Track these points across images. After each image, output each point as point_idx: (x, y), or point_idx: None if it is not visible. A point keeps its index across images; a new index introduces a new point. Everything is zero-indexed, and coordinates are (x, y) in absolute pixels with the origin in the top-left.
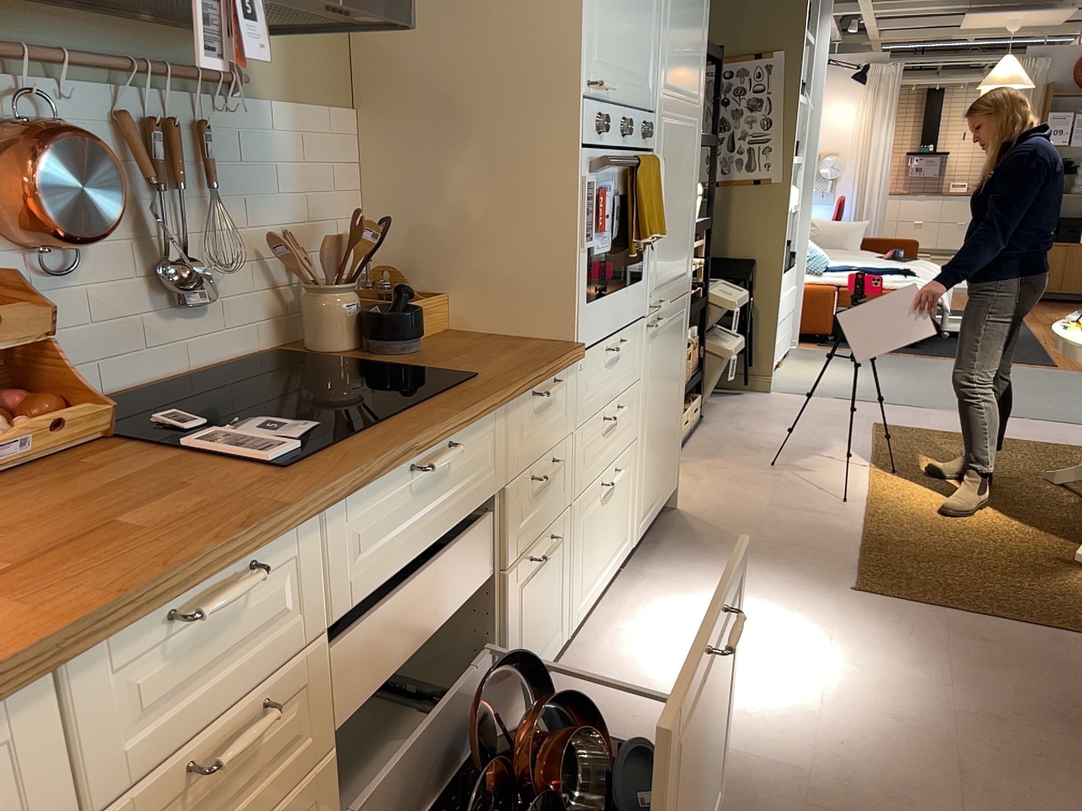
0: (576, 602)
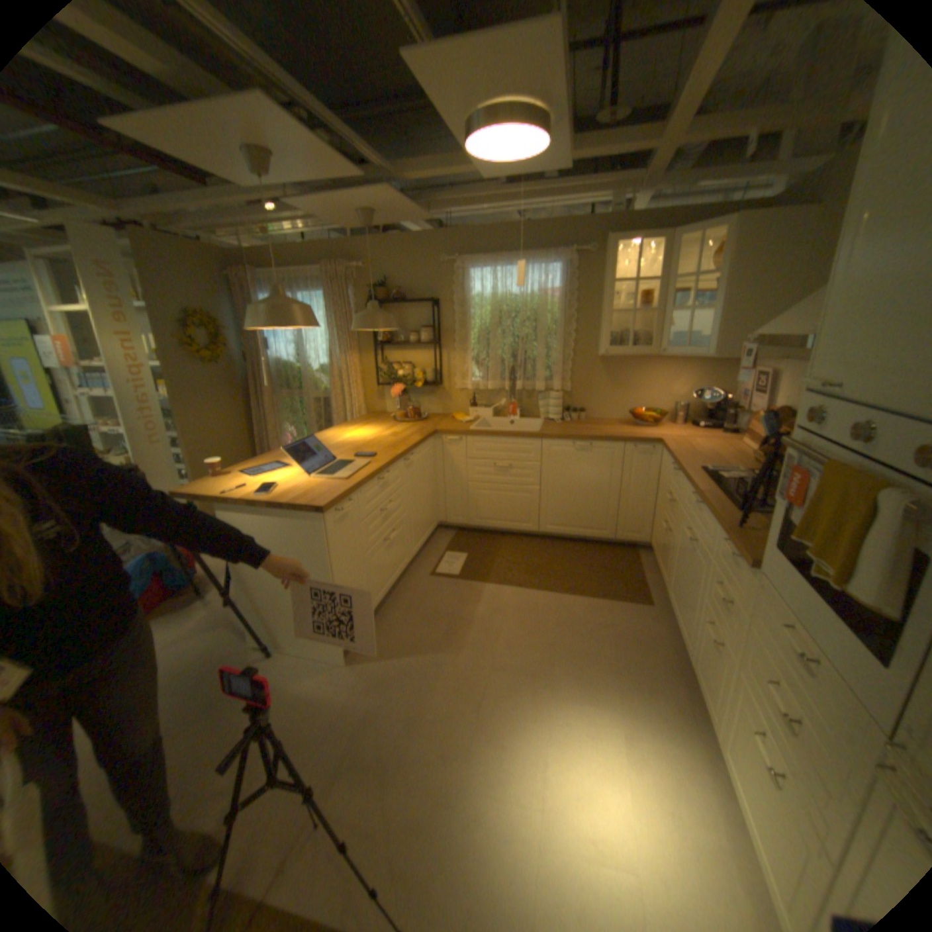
0: (727, 748)
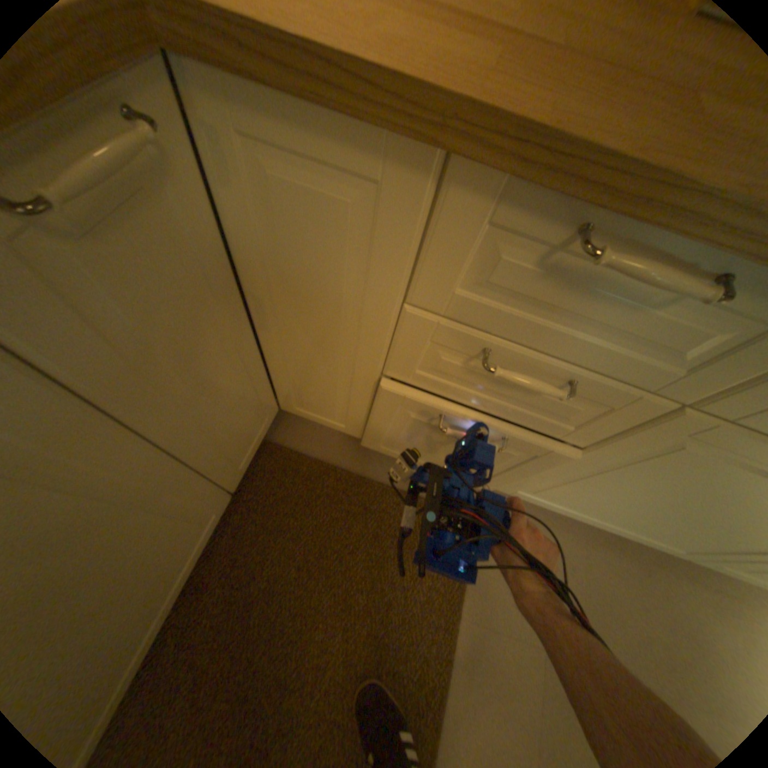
0: None
